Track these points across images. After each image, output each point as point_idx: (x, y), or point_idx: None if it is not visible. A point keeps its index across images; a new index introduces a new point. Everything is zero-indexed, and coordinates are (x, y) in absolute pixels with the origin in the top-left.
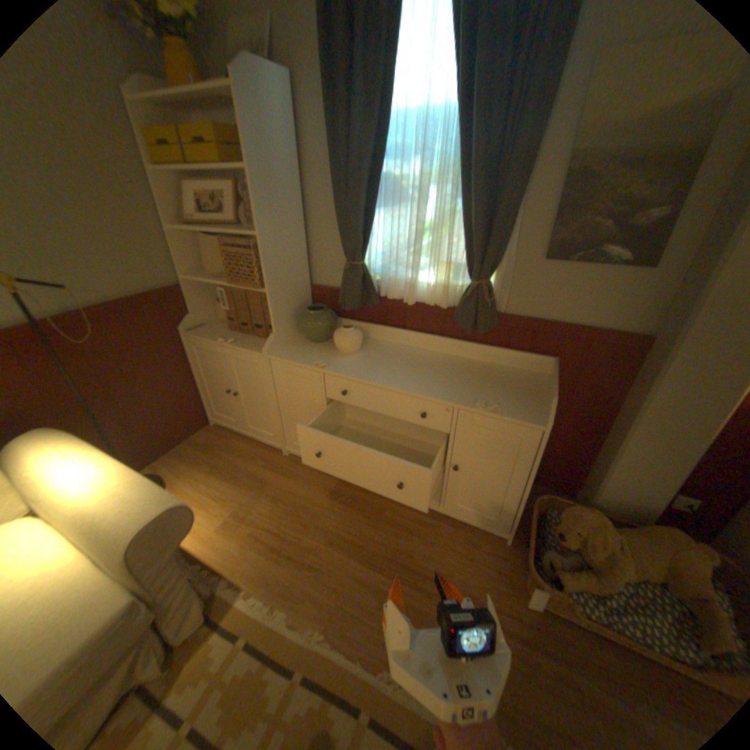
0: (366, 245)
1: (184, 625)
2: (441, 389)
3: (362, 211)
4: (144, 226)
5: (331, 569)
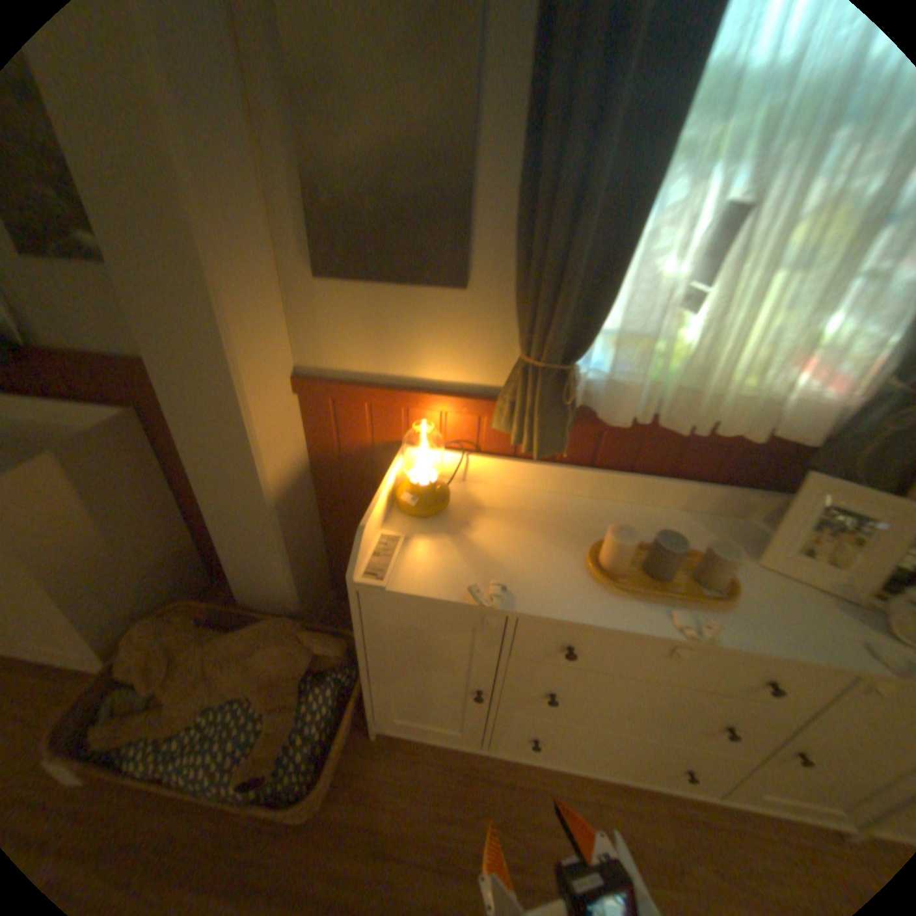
0: None
1: None
2: None
3: None
4: None
5: None
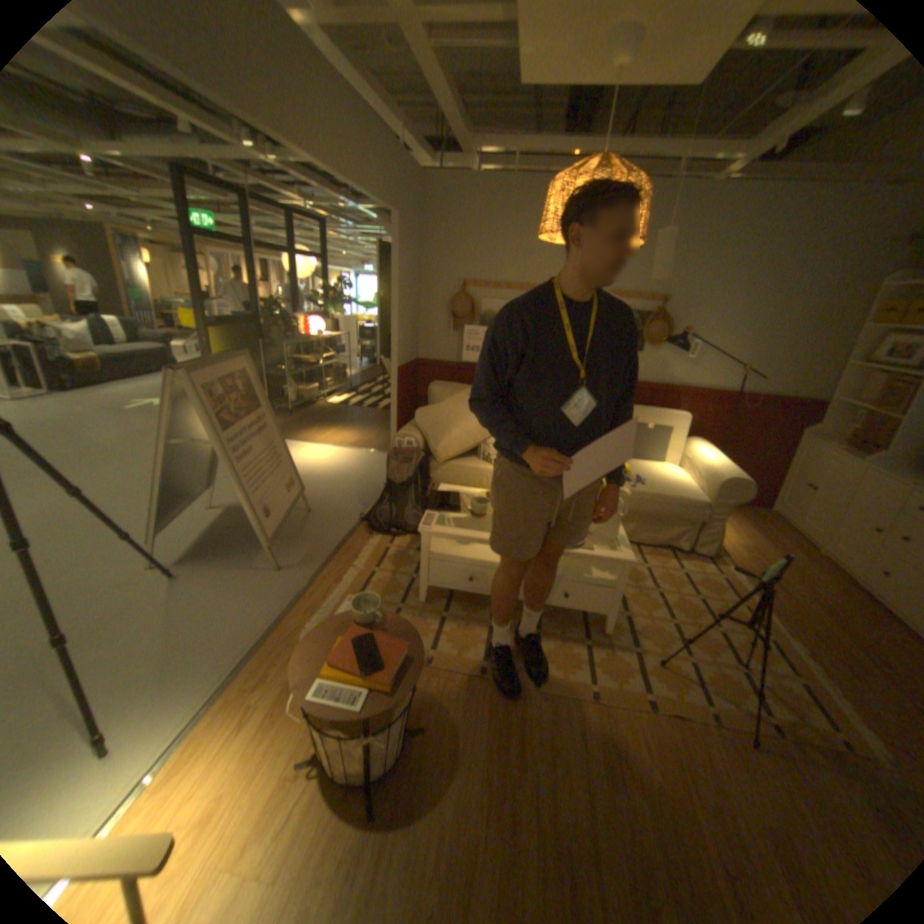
0: None
1: (705, 548)
2: None
3: None
4: (831, 360)
5: (804, 606)
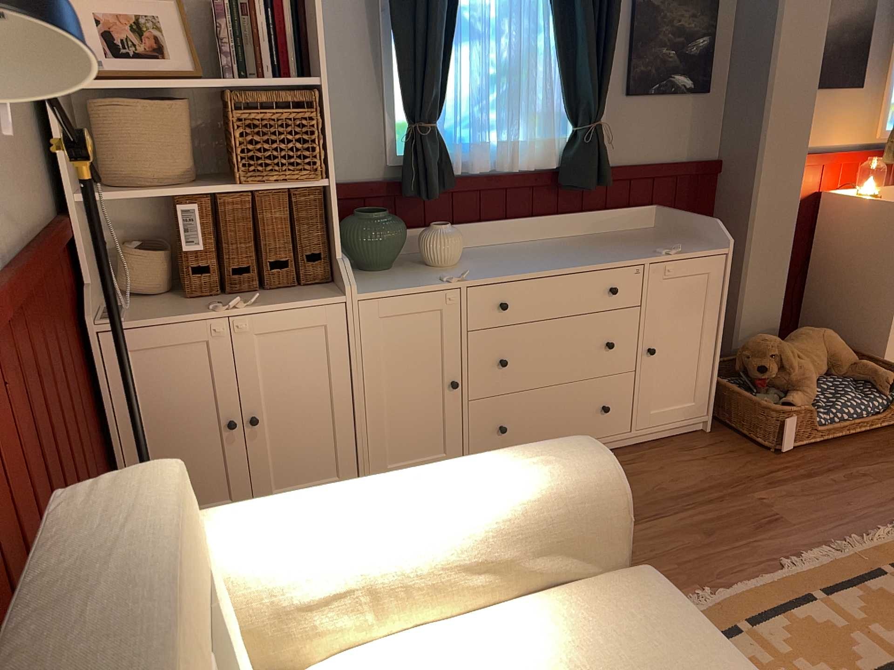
0: (441, 98)
1: None
2: (611, 257)
3: (443, 49)
4: None
5: None
